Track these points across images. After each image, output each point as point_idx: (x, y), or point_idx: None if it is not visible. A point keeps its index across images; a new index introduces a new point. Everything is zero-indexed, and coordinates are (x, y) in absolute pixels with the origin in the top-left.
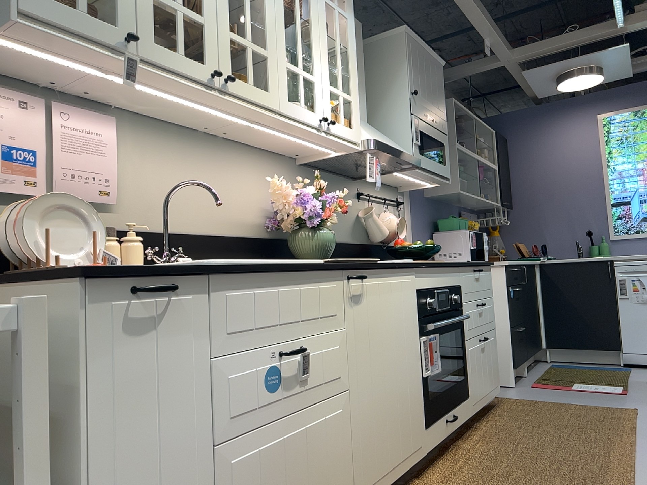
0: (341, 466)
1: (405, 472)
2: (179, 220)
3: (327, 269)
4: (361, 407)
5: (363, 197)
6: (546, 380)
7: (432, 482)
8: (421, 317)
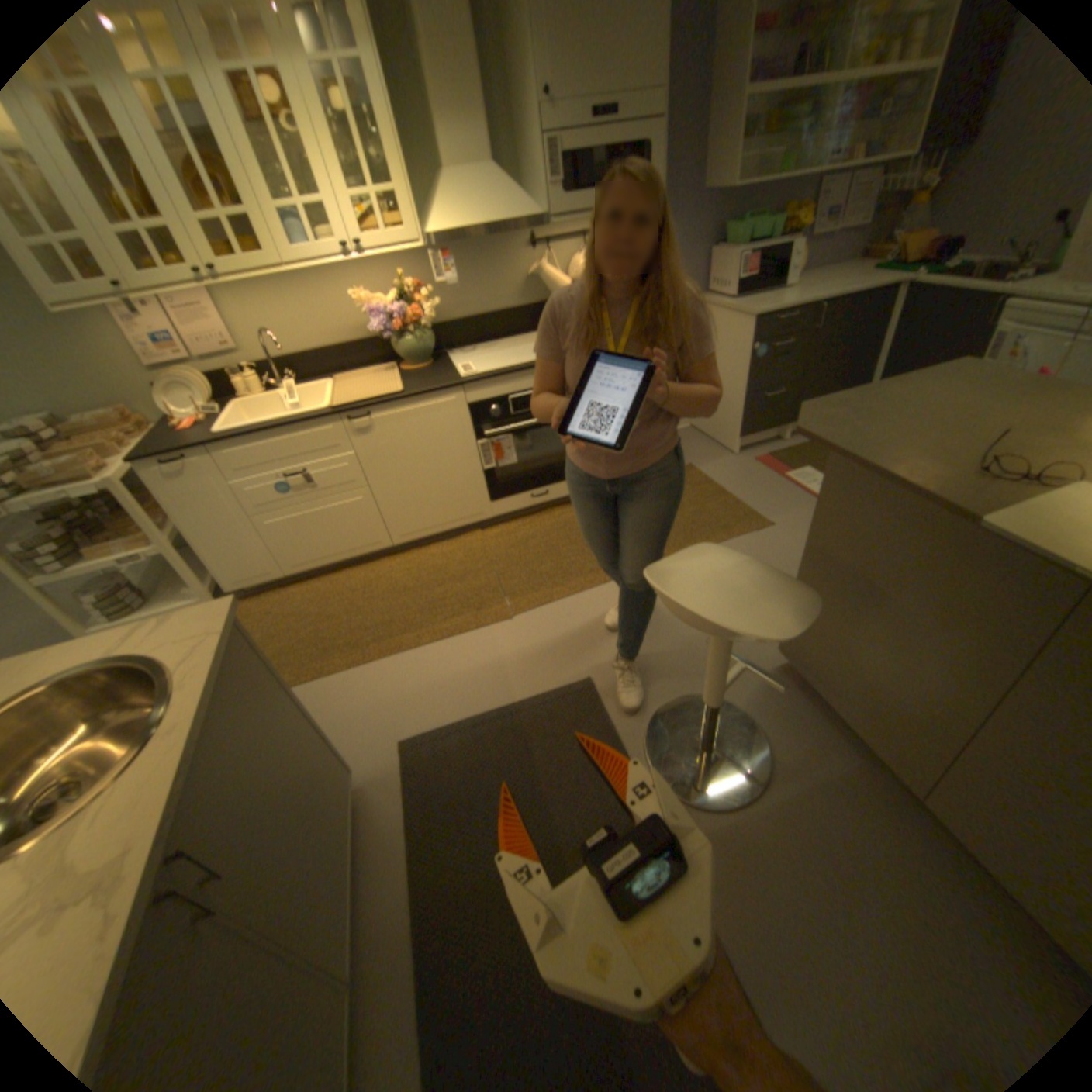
0: (370, 525)
1: (459, 527)
2: (293, 343)
3: (315, 420)
4: (387, 495)
5: (540, 242)
6: (788, 454)
7: (487, 536)
8: (479, 426)
